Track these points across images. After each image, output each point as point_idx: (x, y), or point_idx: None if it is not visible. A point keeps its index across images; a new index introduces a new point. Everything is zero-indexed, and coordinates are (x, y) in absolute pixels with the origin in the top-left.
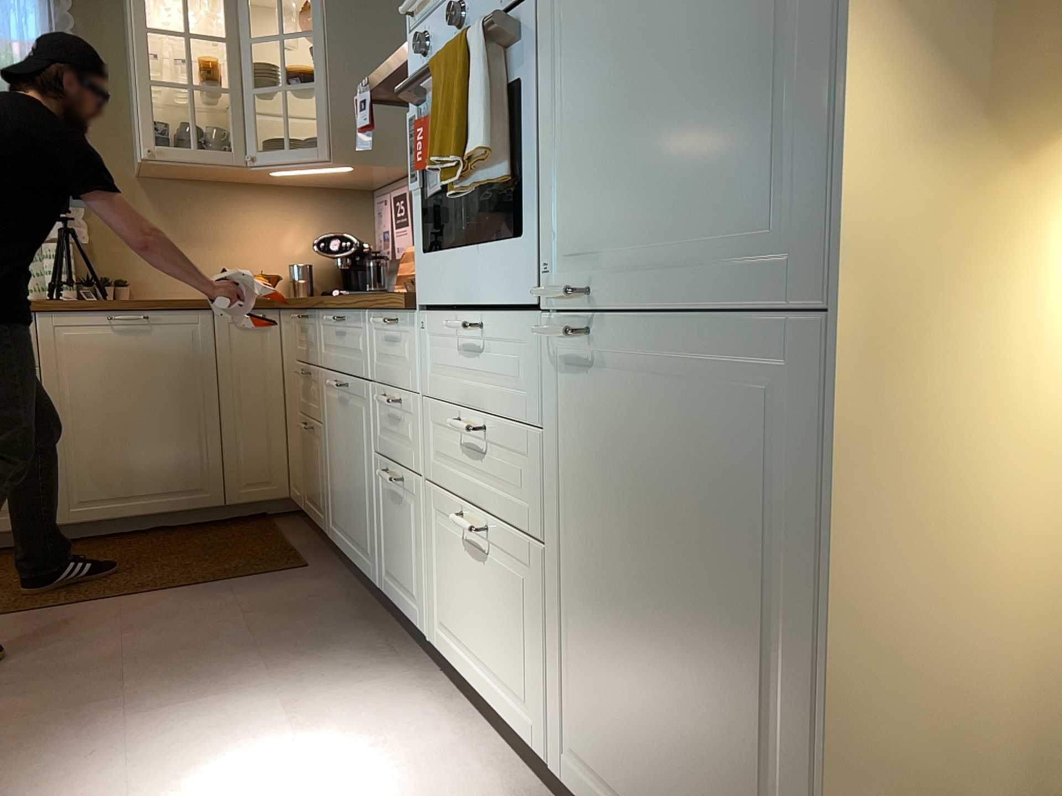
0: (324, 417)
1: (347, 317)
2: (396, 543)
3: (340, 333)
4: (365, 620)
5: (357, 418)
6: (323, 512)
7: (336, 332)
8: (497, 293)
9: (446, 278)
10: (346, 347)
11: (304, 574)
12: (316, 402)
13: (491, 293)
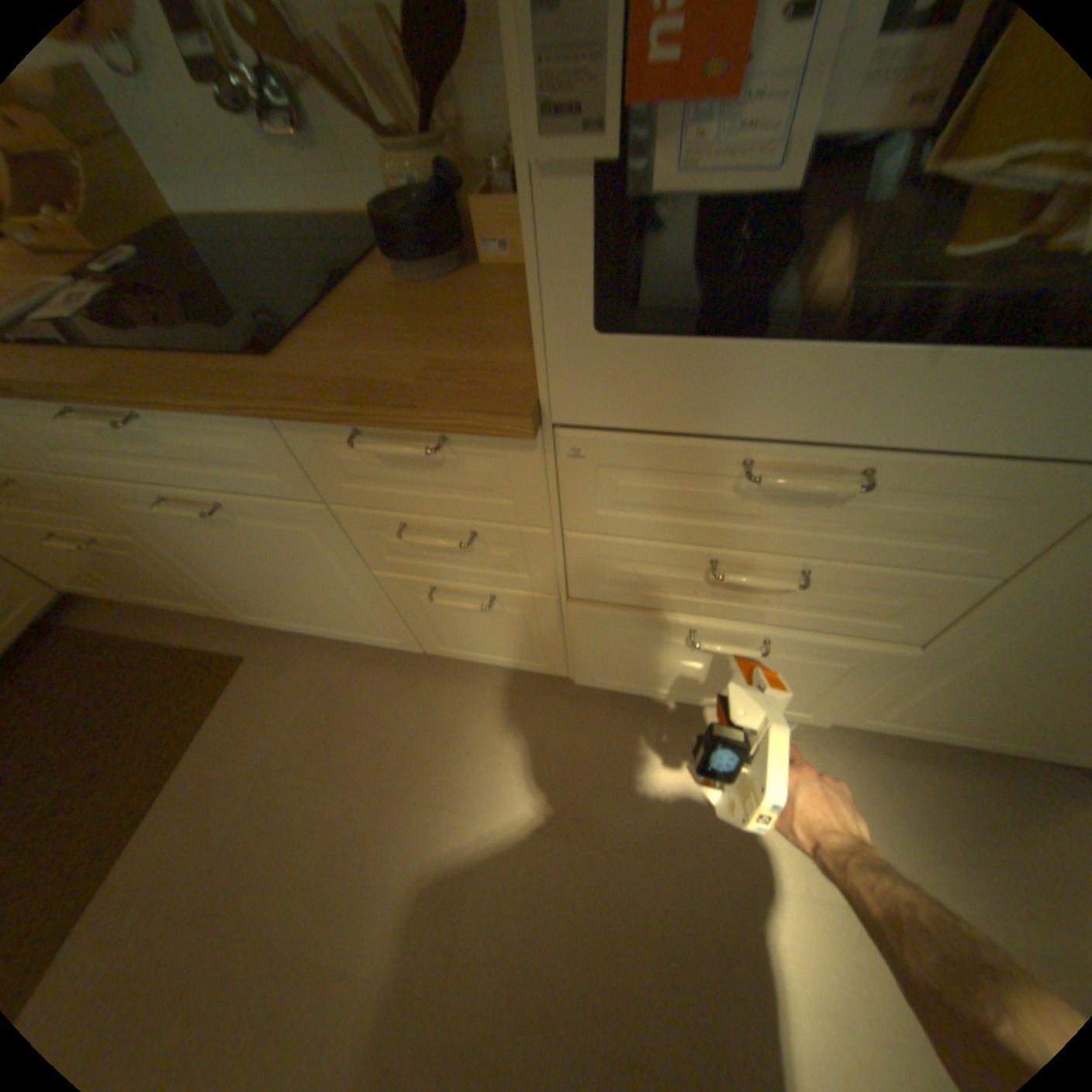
0: (134, 531)
1: (150, 411)
2: (474, 631)
3: (122, 432)
4: (416, 674)
5: (283, 538)
6: (203, 604)
7: (97, 430)
8: (967, 432)
9: (722, 389)
10: (174, 455)
11: (253, 667)
12: (75, 512)
13: (939, 430)
